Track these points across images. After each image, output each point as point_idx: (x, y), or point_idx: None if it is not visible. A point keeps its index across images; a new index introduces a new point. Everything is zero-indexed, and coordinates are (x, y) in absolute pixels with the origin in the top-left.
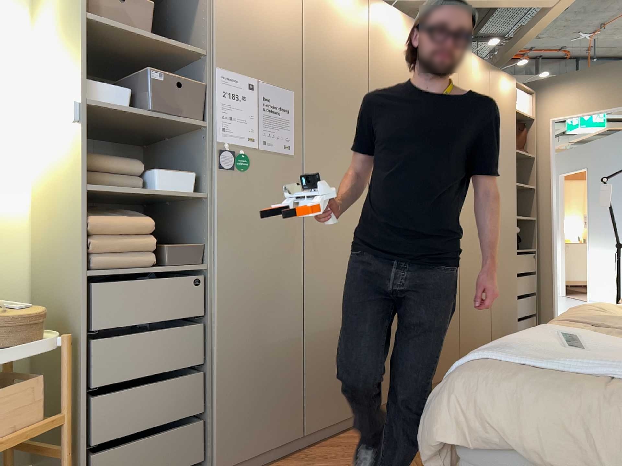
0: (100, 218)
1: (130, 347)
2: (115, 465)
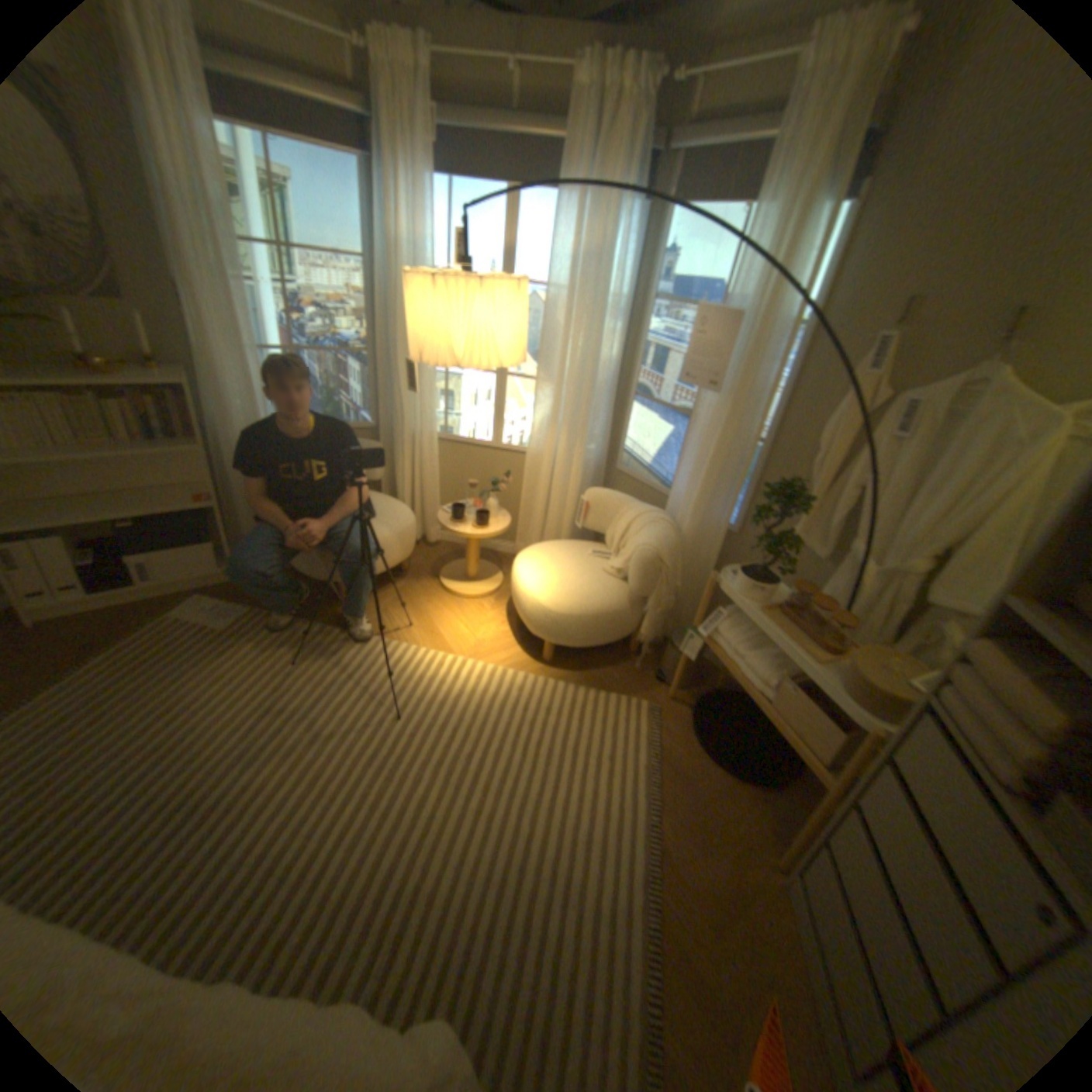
0: (1003, 655)
1: (906, 830)
2: (827, 892)
